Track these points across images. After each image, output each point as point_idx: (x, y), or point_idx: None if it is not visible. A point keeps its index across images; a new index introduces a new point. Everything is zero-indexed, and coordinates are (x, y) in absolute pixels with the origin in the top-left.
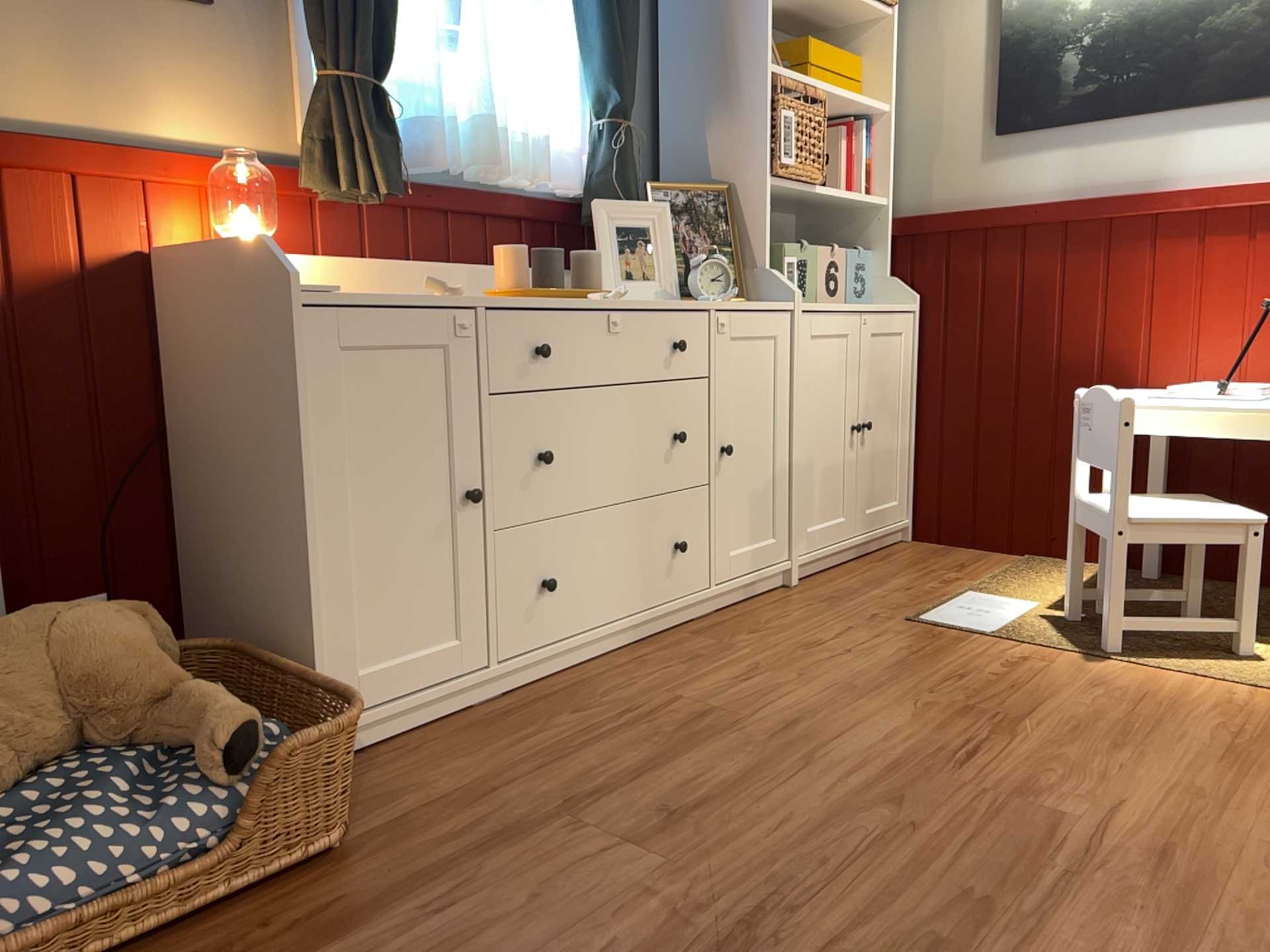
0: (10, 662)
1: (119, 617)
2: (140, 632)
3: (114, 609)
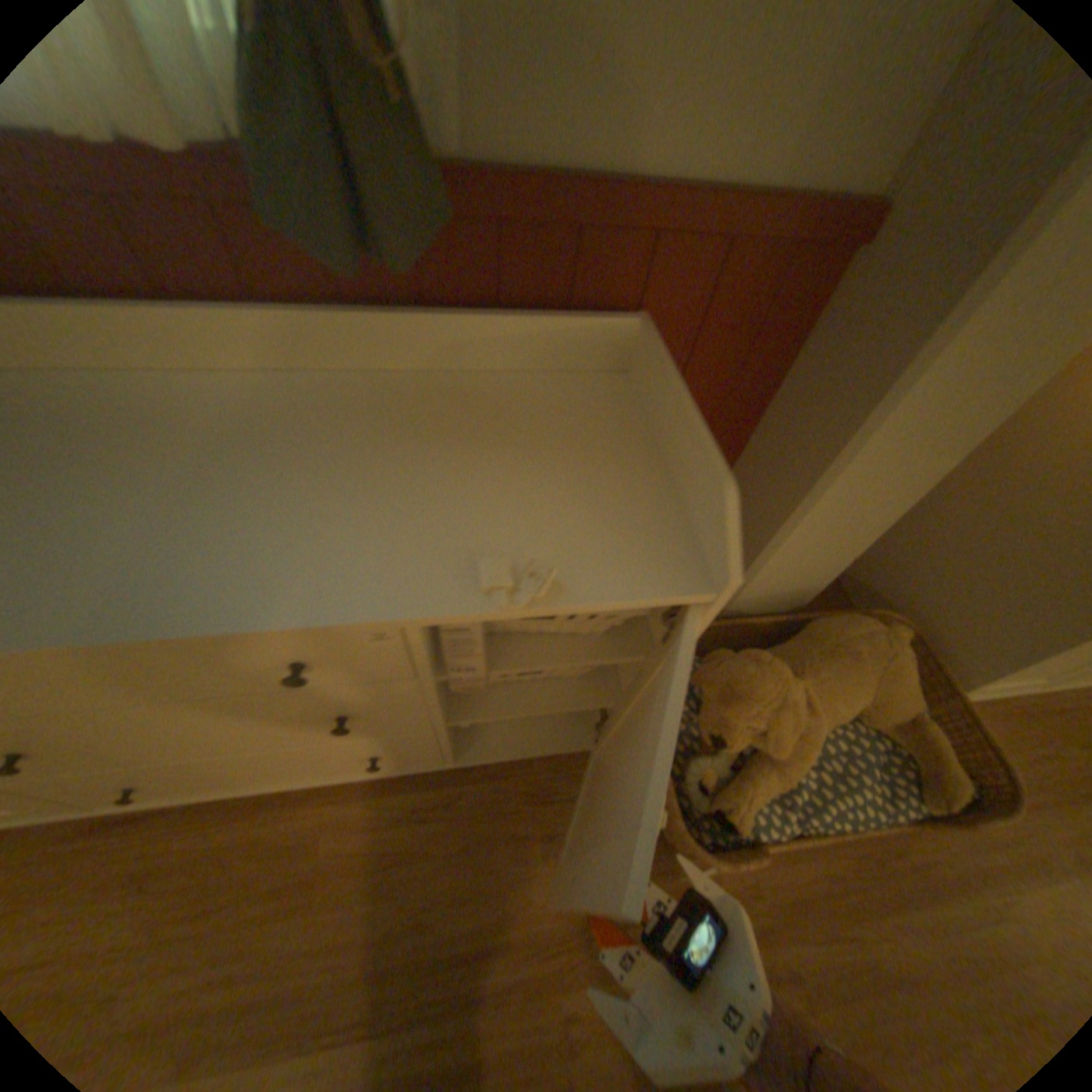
0: (859, 681)
1: (914, 660)
2: (917, 669)
3: (907, 643)
